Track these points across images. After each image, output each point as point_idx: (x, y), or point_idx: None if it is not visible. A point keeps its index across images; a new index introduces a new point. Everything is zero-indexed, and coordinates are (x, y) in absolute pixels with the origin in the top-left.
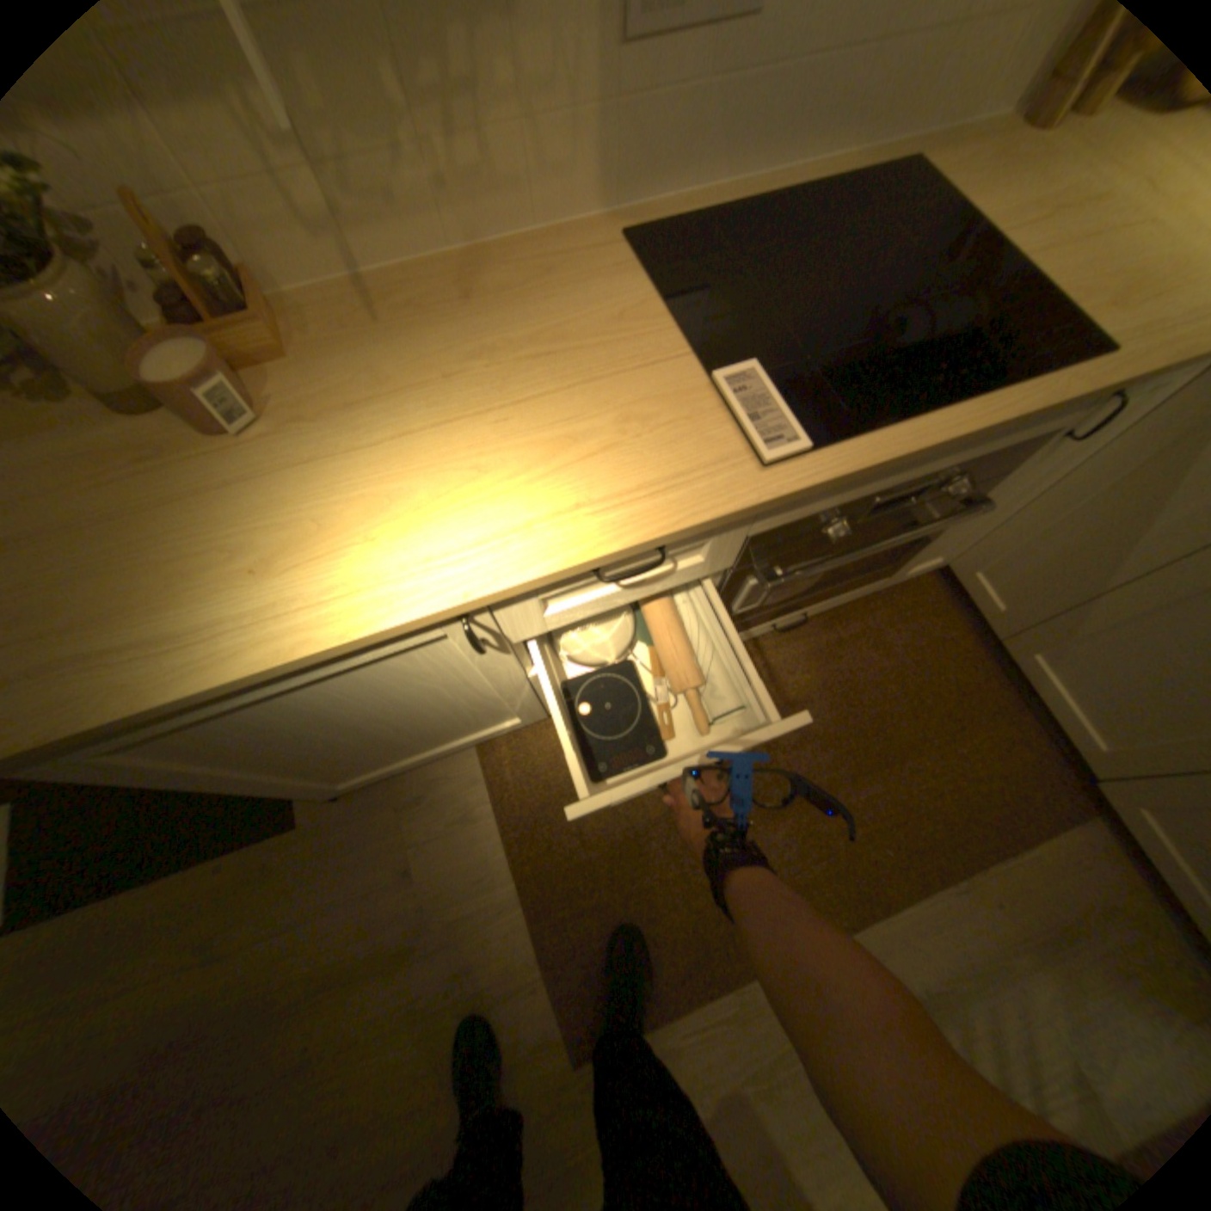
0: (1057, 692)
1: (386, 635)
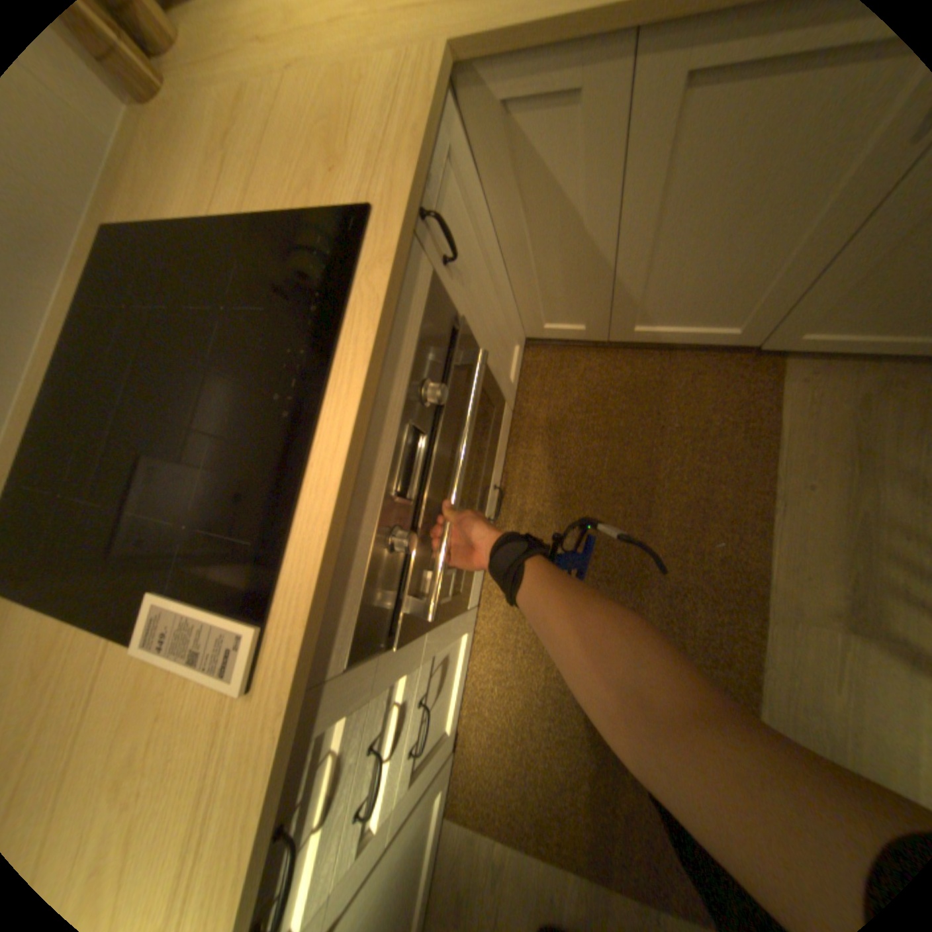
0: (670, 334)
1: None
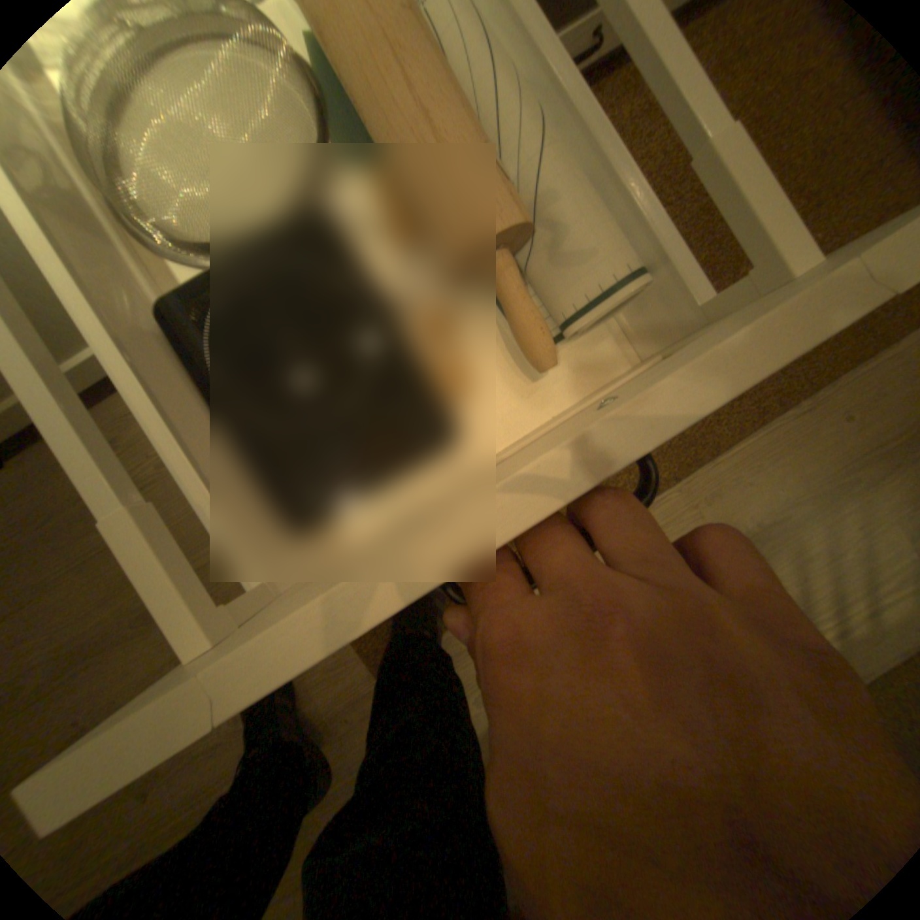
0: None
1: None
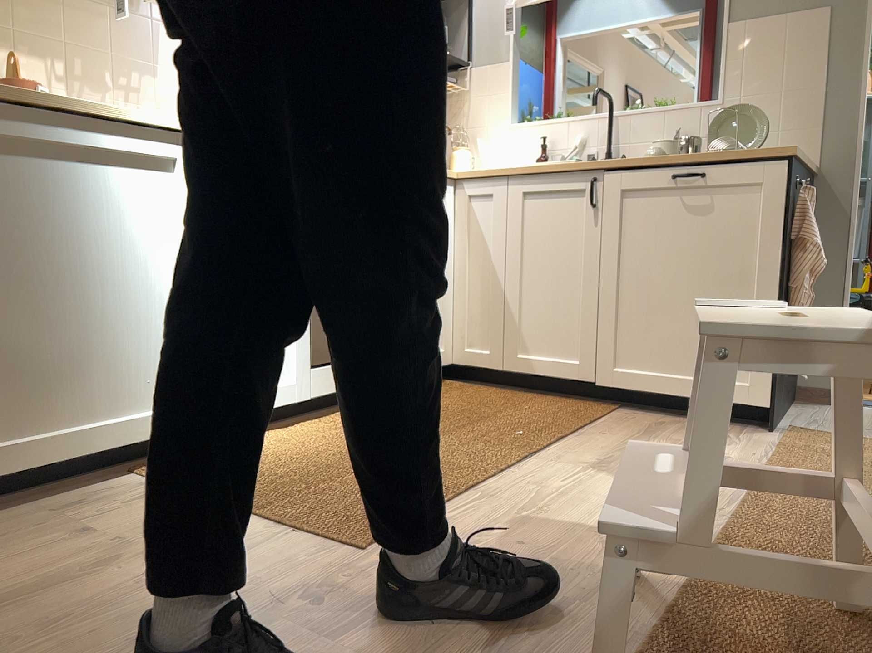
0: (541, 363)
1: (158, 129)
